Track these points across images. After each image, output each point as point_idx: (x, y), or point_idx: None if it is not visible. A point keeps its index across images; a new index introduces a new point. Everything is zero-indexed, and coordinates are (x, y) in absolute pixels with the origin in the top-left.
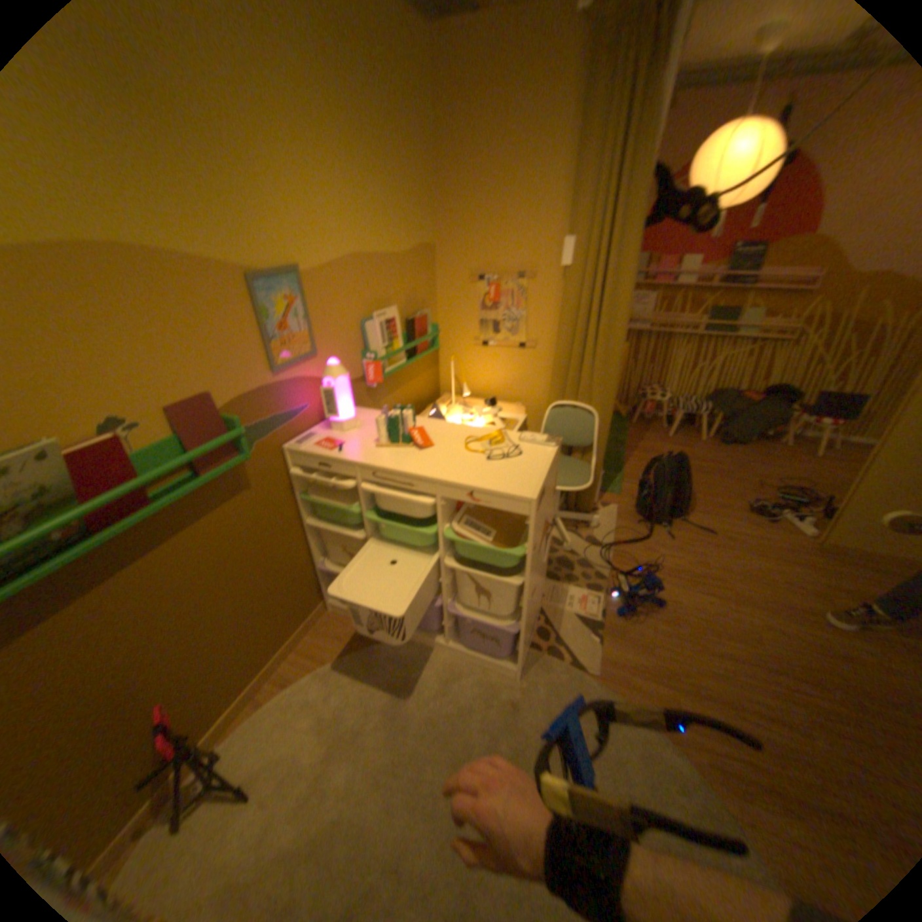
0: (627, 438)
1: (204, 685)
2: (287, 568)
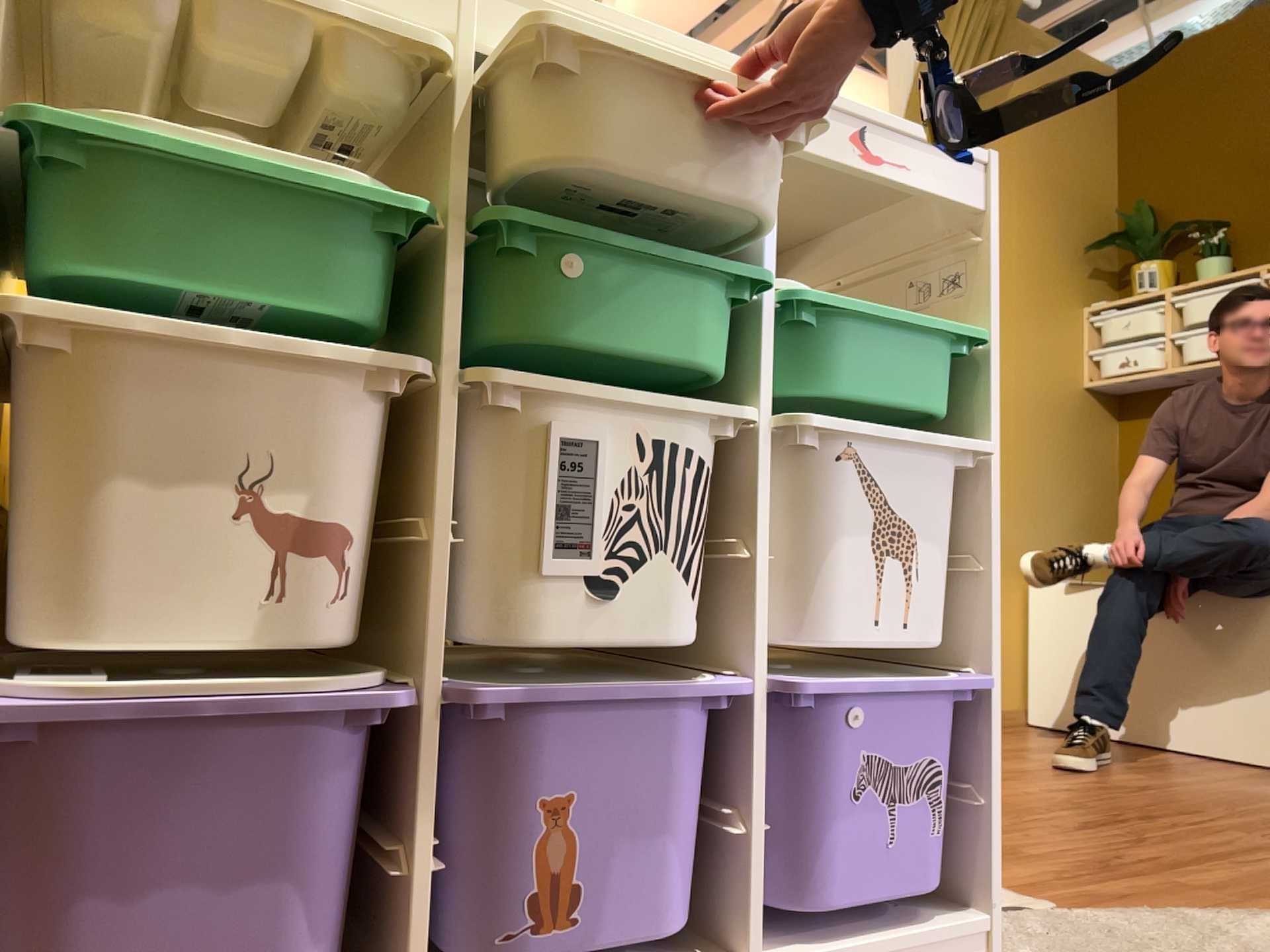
0: None
1: None
2: None
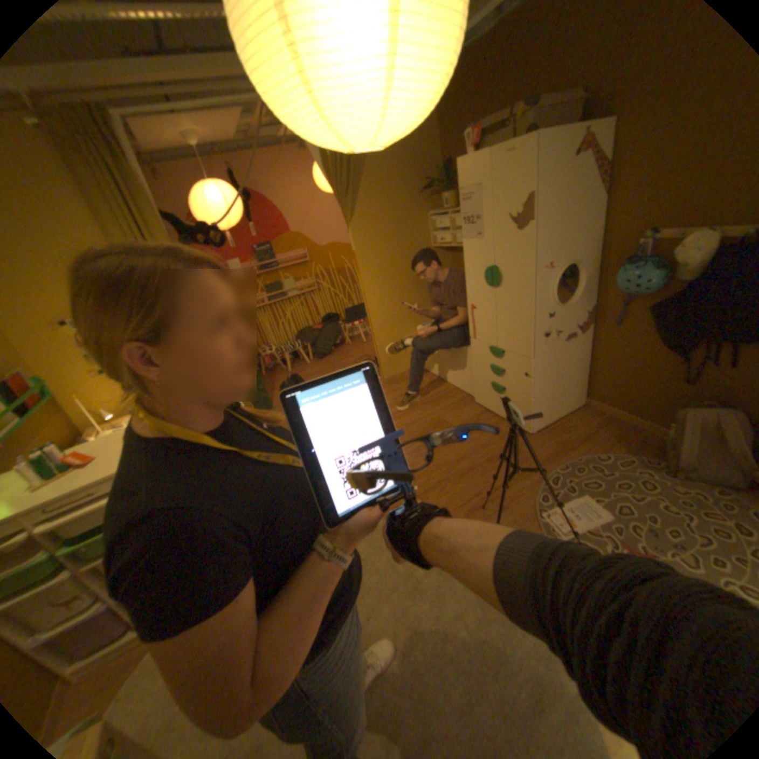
0: (265, 387)
1: None
2: None
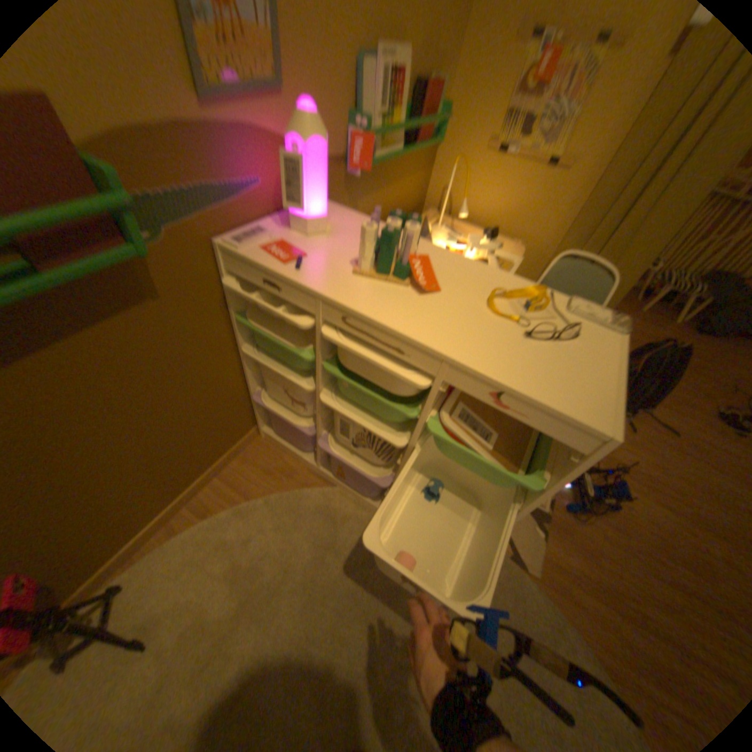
0: None
1: (99, 524)
2: (214, 397)
